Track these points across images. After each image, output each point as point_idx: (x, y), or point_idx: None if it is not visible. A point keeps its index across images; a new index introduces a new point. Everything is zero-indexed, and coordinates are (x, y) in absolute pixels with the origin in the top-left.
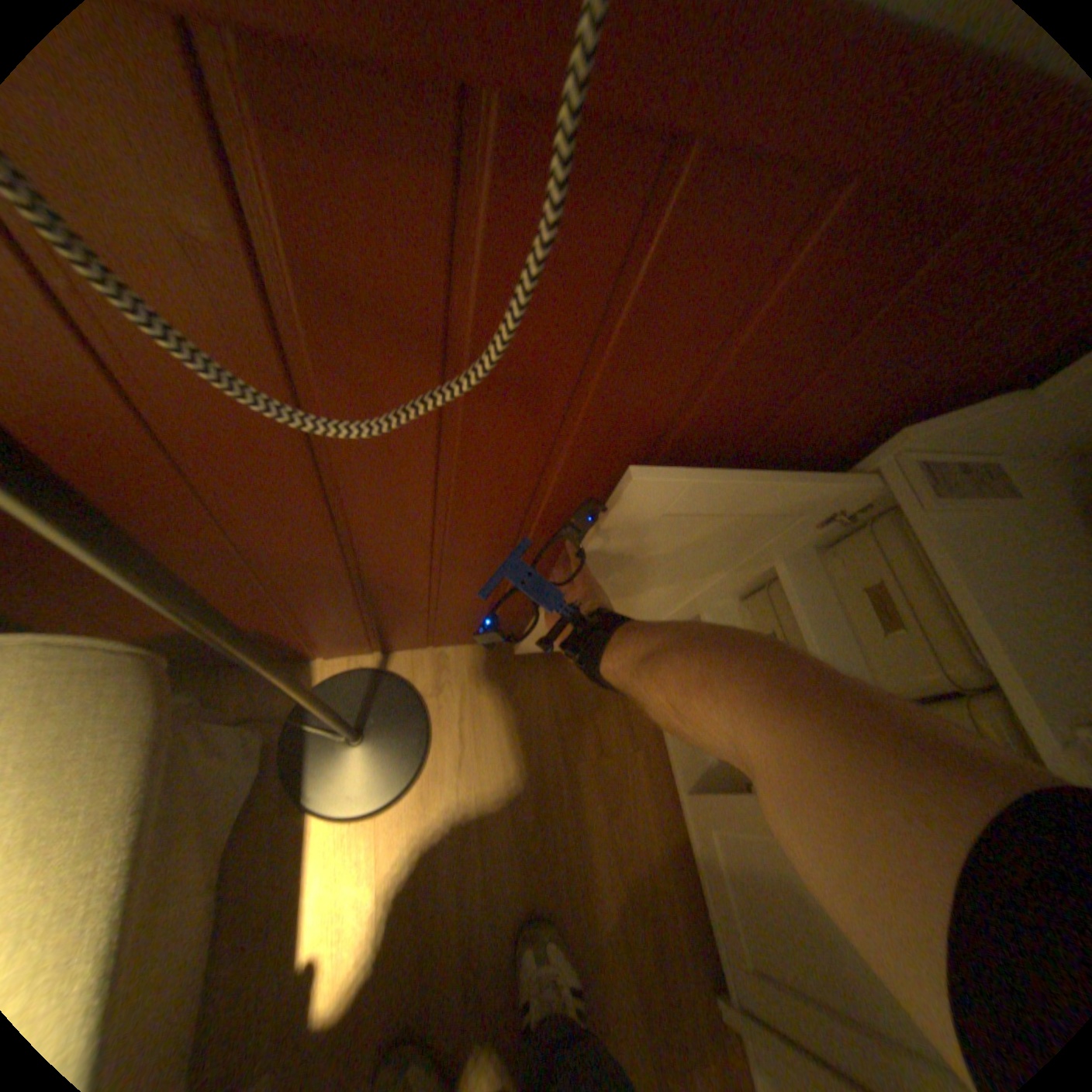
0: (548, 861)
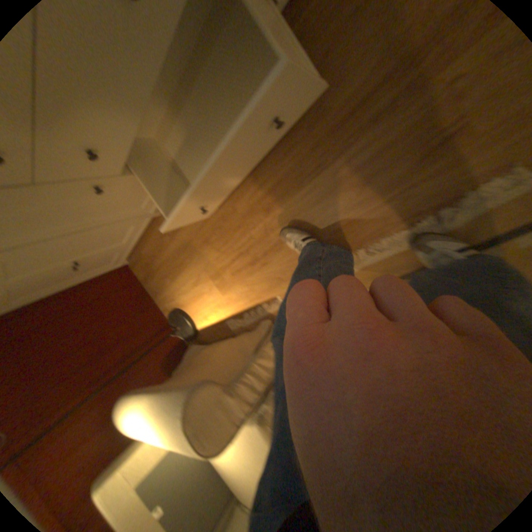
0: (170, 271)
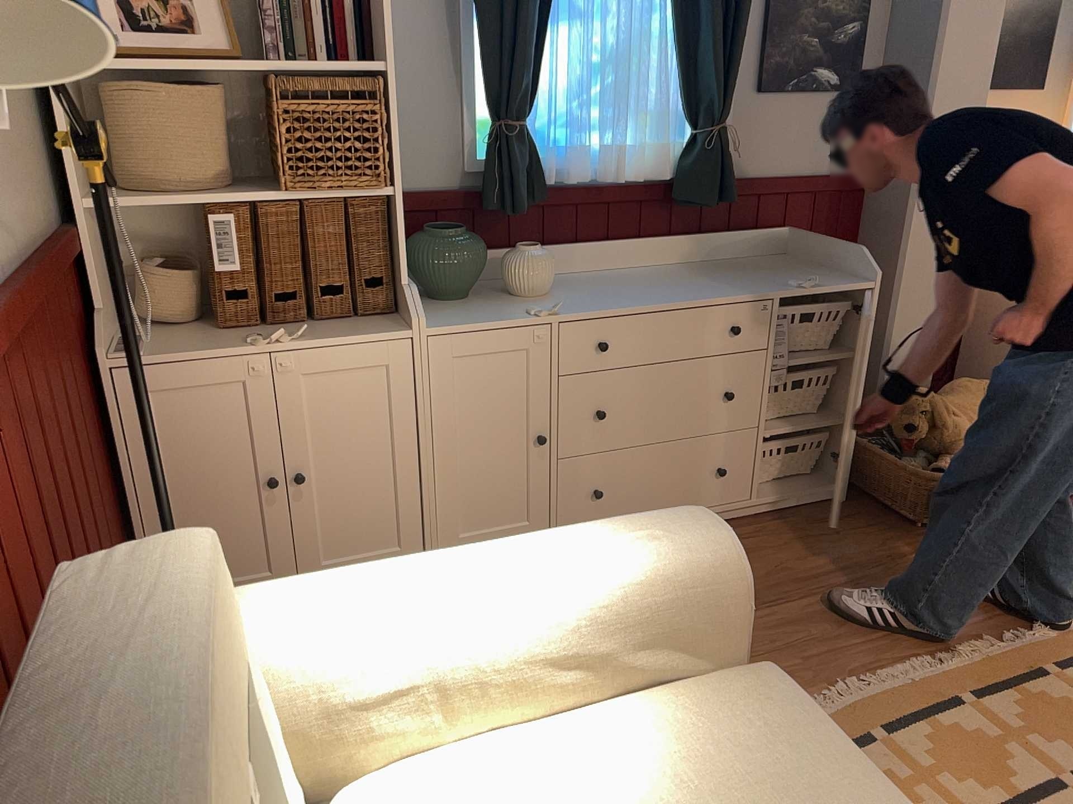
0: None
